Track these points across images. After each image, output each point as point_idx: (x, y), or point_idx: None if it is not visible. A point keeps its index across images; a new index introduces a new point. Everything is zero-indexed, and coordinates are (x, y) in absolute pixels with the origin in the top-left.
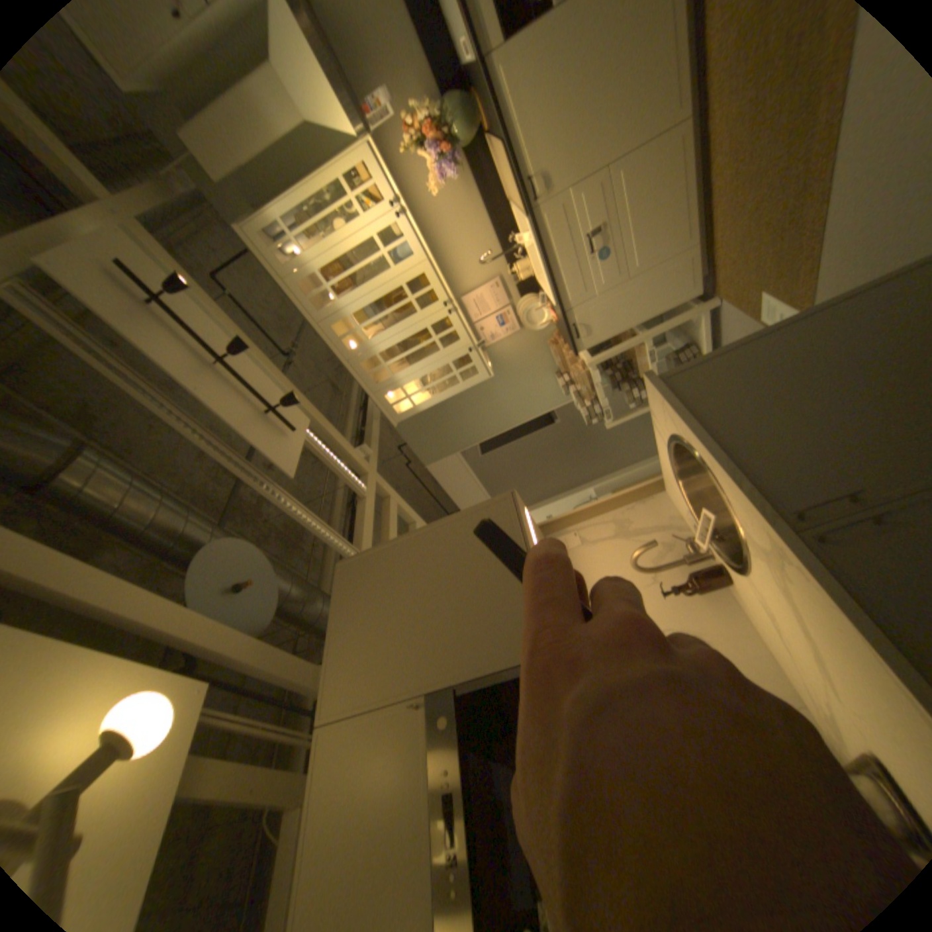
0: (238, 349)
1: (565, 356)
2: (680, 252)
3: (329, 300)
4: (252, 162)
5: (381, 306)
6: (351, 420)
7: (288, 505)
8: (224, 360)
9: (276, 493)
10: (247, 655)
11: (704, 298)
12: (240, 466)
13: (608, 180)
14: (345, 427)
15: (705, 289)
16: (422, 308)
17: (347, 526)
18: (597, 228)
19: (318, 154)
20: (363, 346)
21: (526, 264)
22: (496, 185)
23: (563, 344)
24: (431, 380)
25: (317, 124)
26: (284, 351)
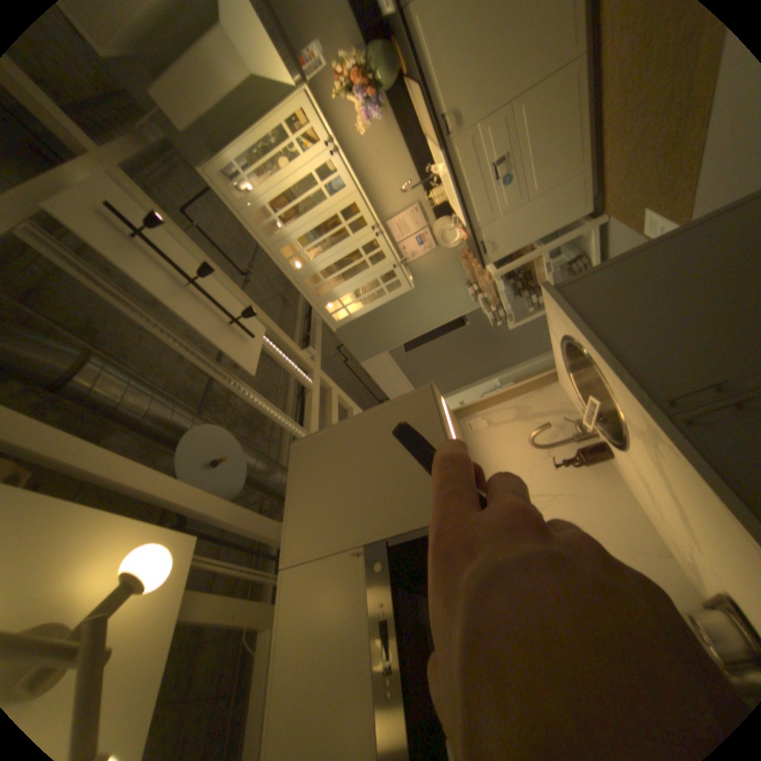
0: (206, 272)
1: (474, 269)
2: (573, 176)
3: (277, 228)
4: (209, 113)
5: (320, 231)
6: (298, 327)
7: (251, 397)
8: (196, 281)
9: (241, 388)
10: (225, 515)
11: (594, 215)
12: (212, 367)
13: (511, 114)
14: (294, 332)
15: (595, 208)
16: (354, 232)
17: (298, 412)
18: (501, 157)
19: (264, 102)
20: (306, 266)
21: (441, 190)
22: (415, 122)
23: (472, 258)
24: (363, 292)
25: (262, 76)
26: (243, 271)
